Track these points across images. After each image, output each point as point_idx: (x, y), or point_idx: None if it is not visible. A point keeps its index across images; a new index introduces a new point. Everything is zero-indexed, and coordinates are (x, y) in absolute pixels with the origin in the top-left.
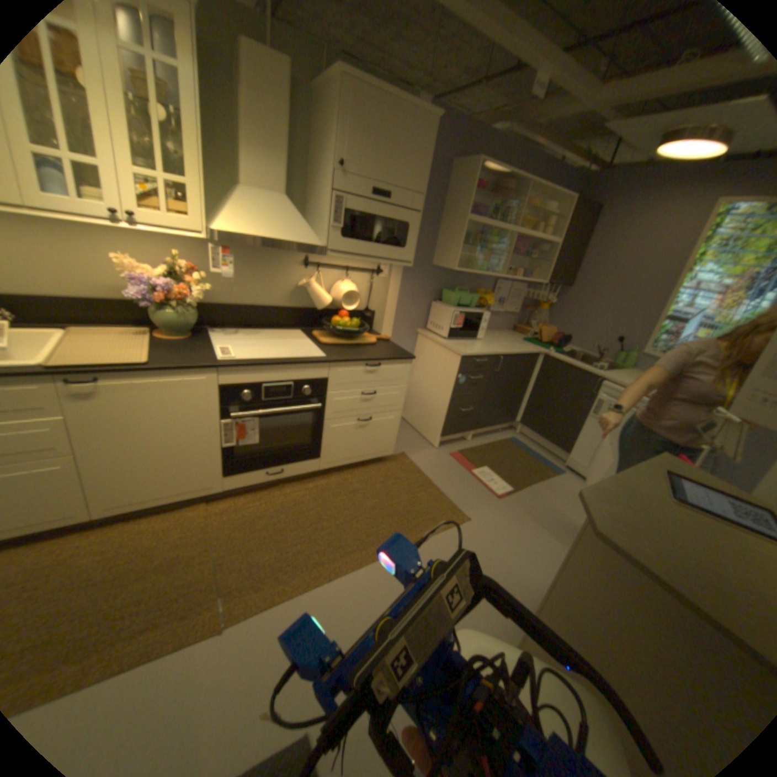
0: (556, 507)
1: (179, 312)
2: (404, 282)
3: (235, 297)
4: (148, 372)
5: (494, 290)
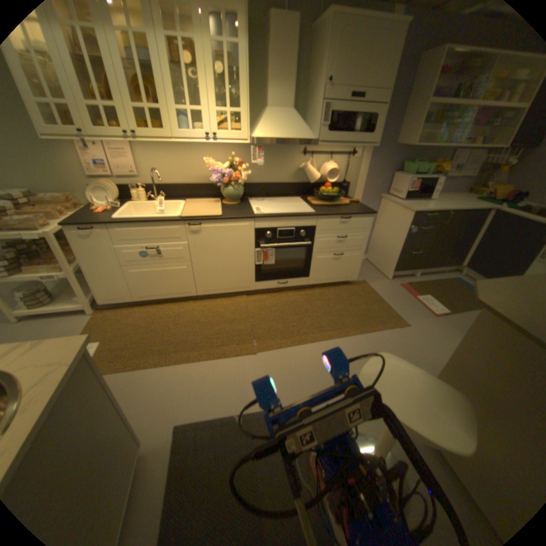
0: None
1: (235, 189)
2: (373, 159)
3: (263, 178)
4: (222, 220)
5: (453, 158)
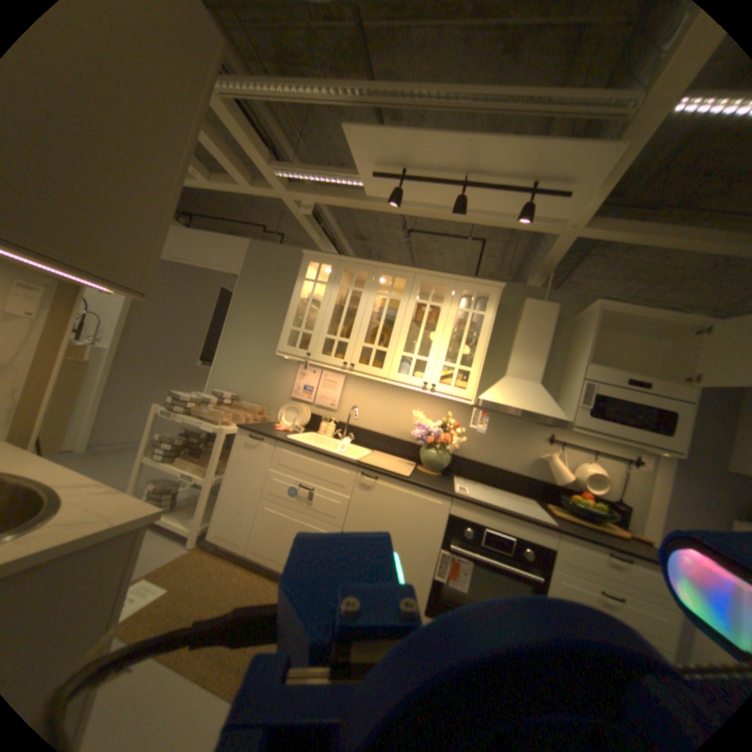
0: None
1: (439, 454)
2: (679, 483)
3: (481, 456)
4: (406, 483)
5: None
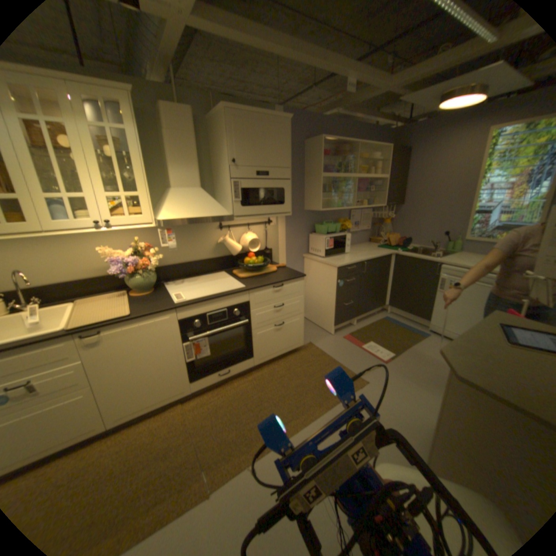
0: (429, 363)
1: (145, 277)
2: (288, 226)
3: (178, 259)
4: (132, 321)
5: (350, 218)
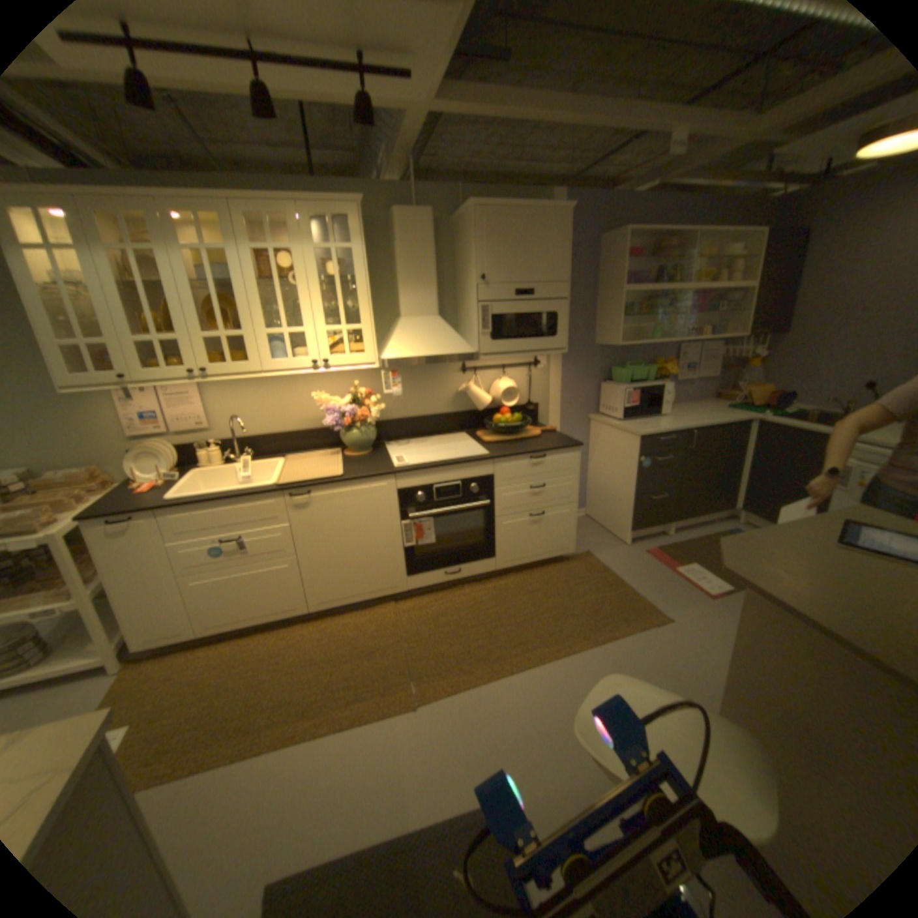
0: None
1: (363, 432)
2: (565, 369)
3: (405, 412)
4: (344, 483)
5: (679, 357)
